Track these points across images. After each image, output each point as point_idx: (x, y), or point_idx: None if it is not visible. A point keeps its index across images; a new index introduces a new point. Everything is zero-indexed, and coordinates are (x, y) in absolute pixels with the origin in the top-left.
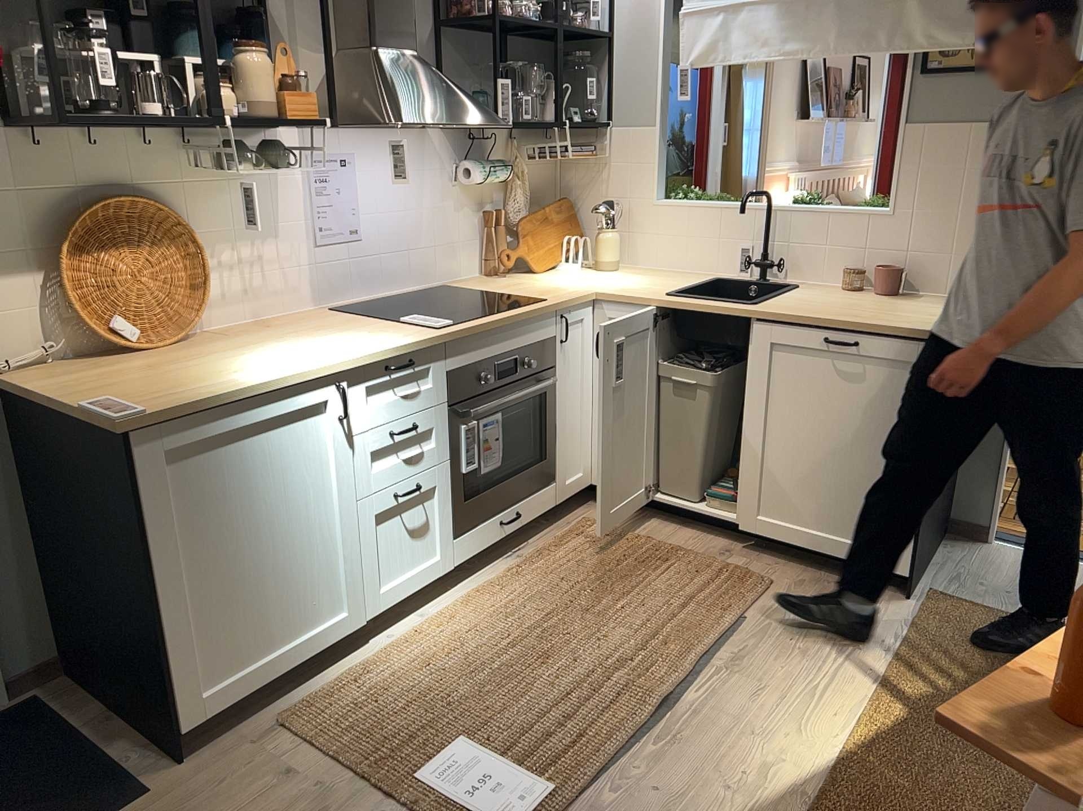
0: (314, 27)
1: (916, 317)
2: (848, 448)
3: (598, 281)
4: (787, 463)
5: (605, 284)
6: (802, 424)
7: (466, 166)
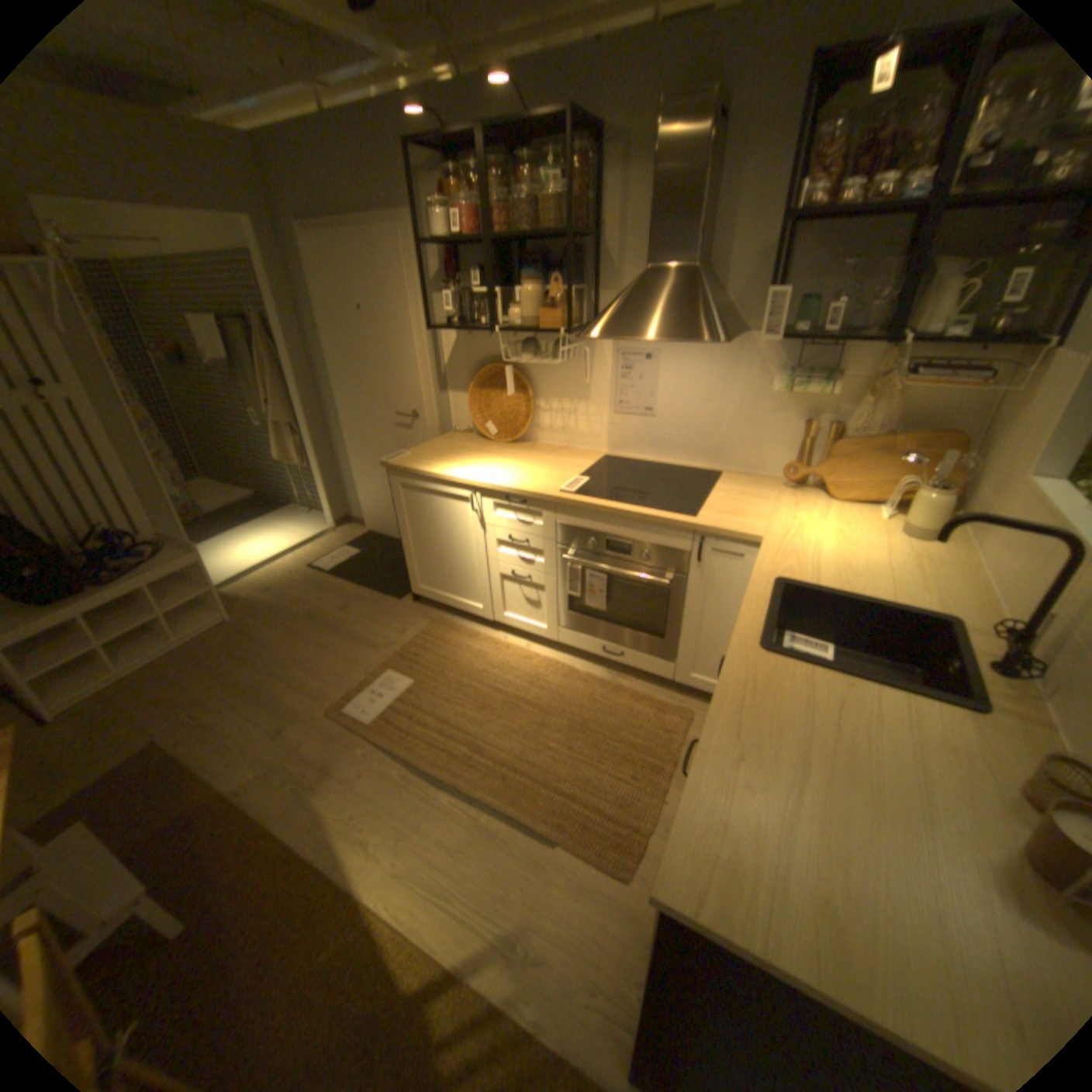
0: (640, 247)
1: (791, 866)
2: None
3: (825, 534)
4: None
5: (819, 539)
6: None
7: (779, 372)
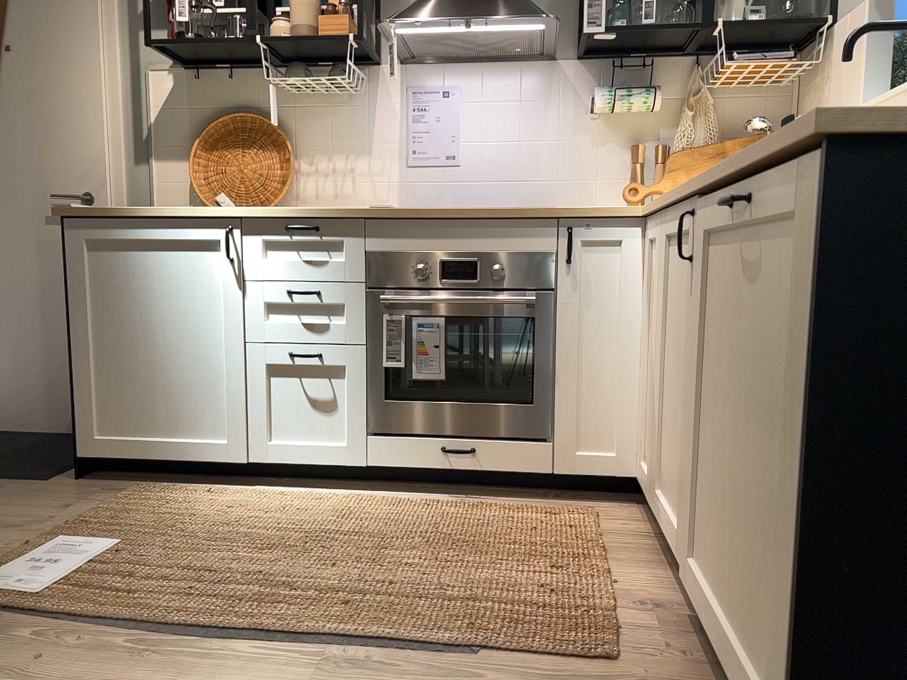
0: None
1: None
2: (759, 440)
3: None
4: (718, 463)
5: None
6: (729, 389)
7: (595, 94)
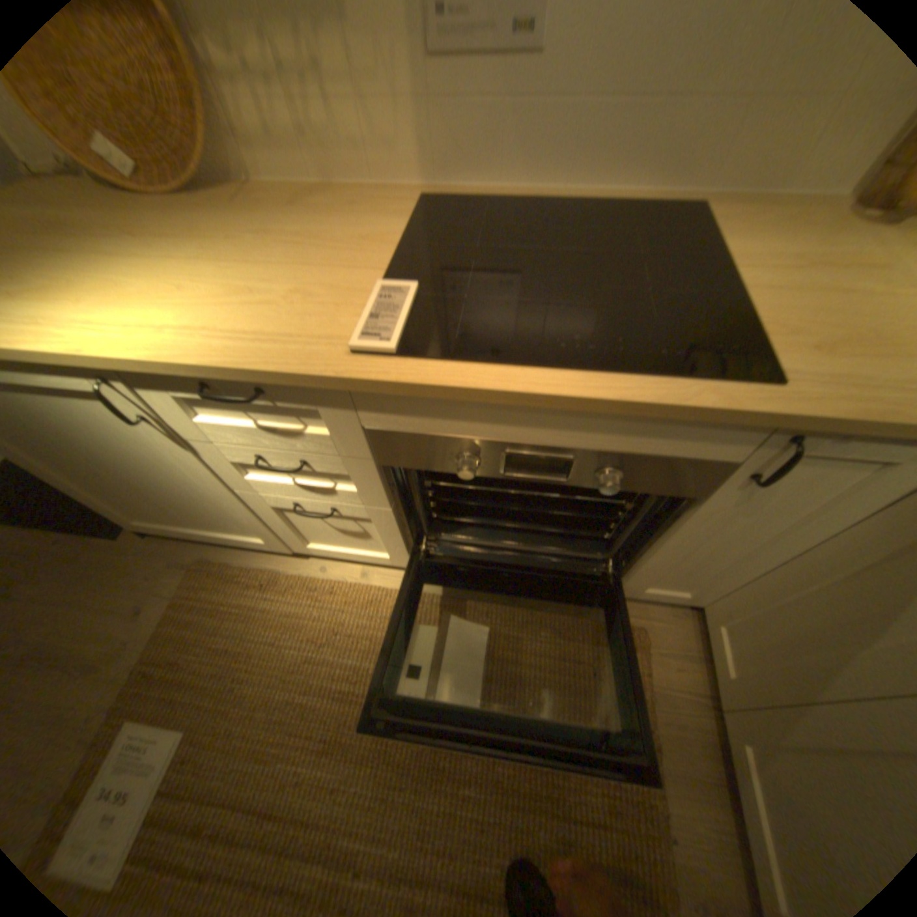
0: None
1: None
2: None
3: None
4: None
5: None
6: None
7: None
